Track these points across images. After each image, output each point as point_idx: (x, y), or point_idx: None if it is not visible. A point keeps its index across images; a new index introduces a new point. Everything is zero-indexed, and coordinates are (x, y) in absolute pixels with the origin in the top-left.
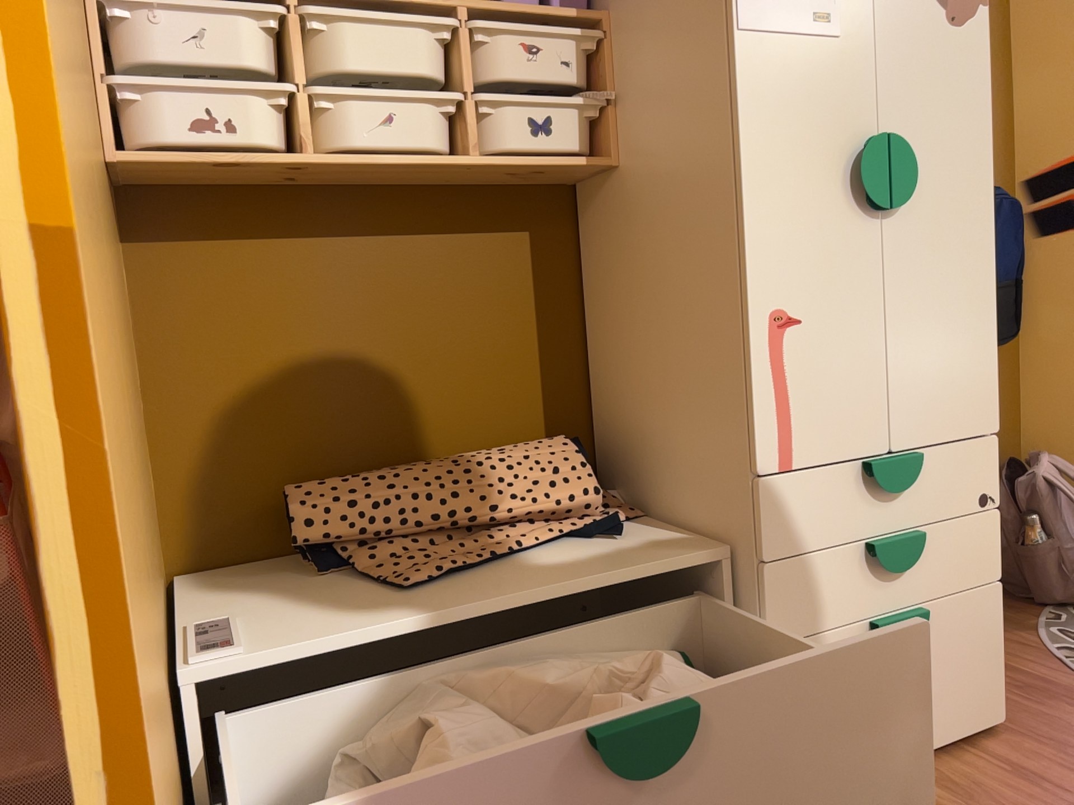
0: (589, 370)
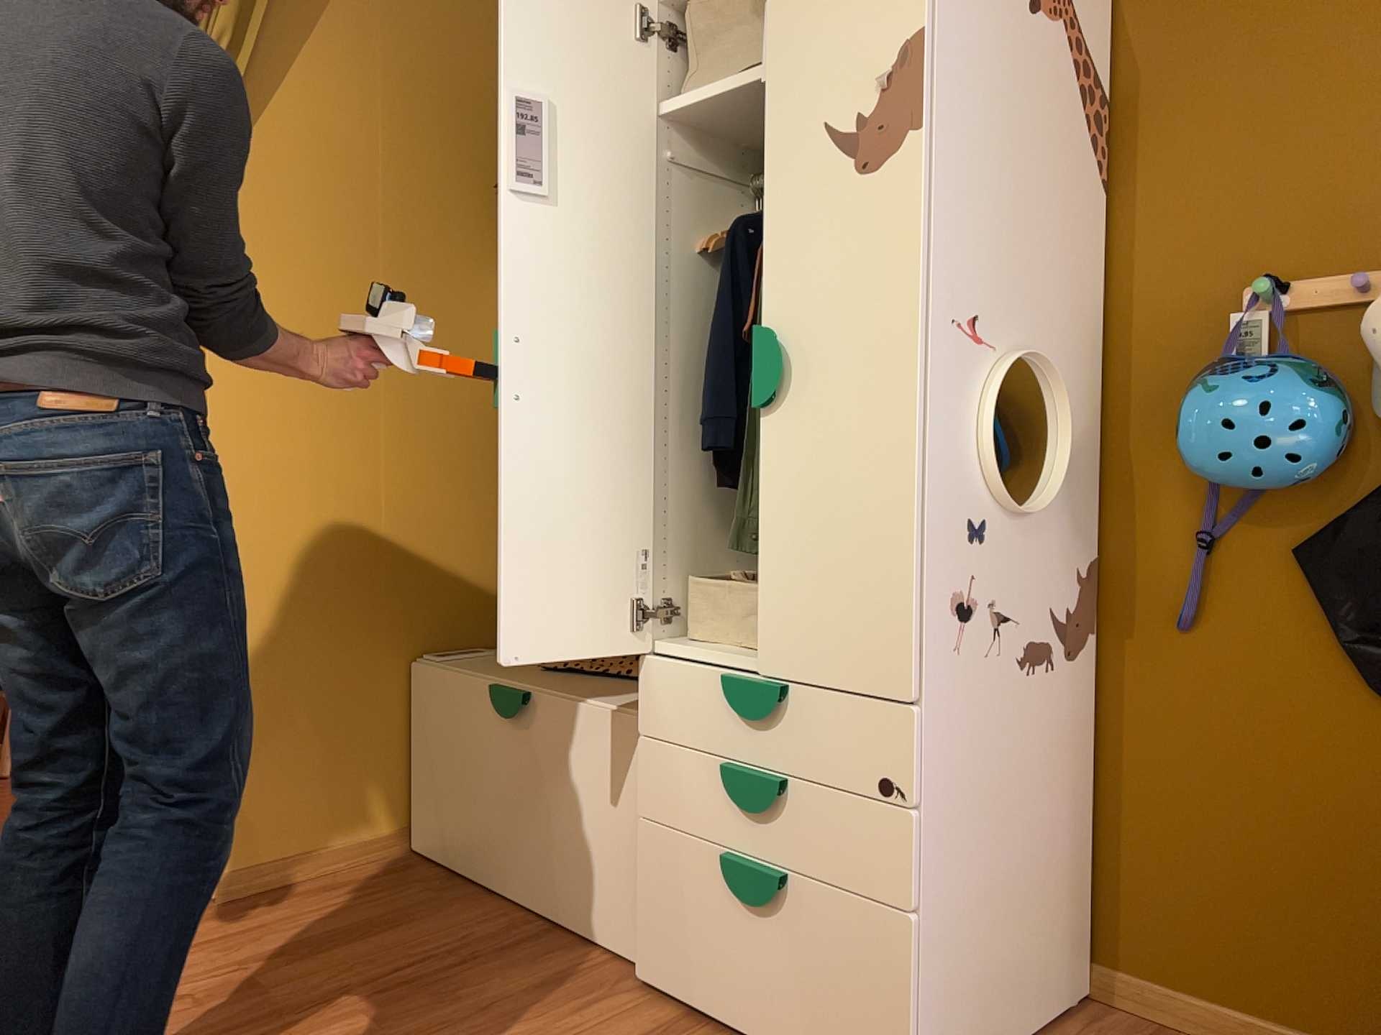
0: None
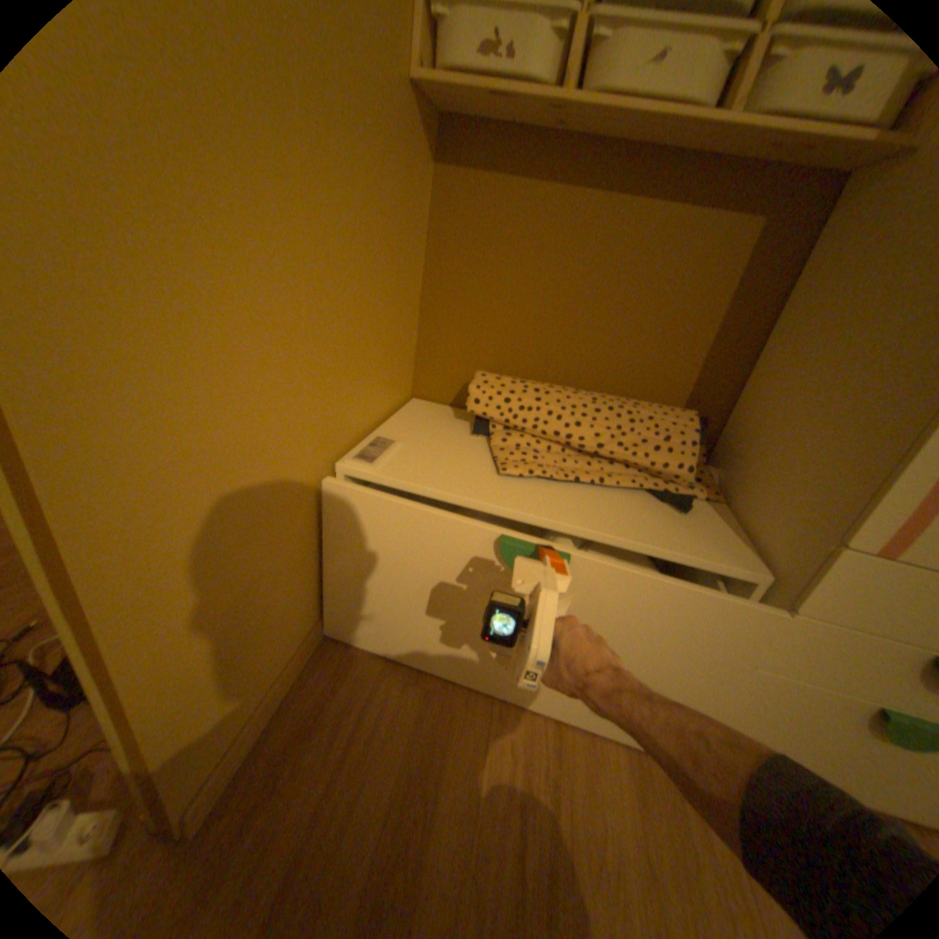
0: (751, 367)
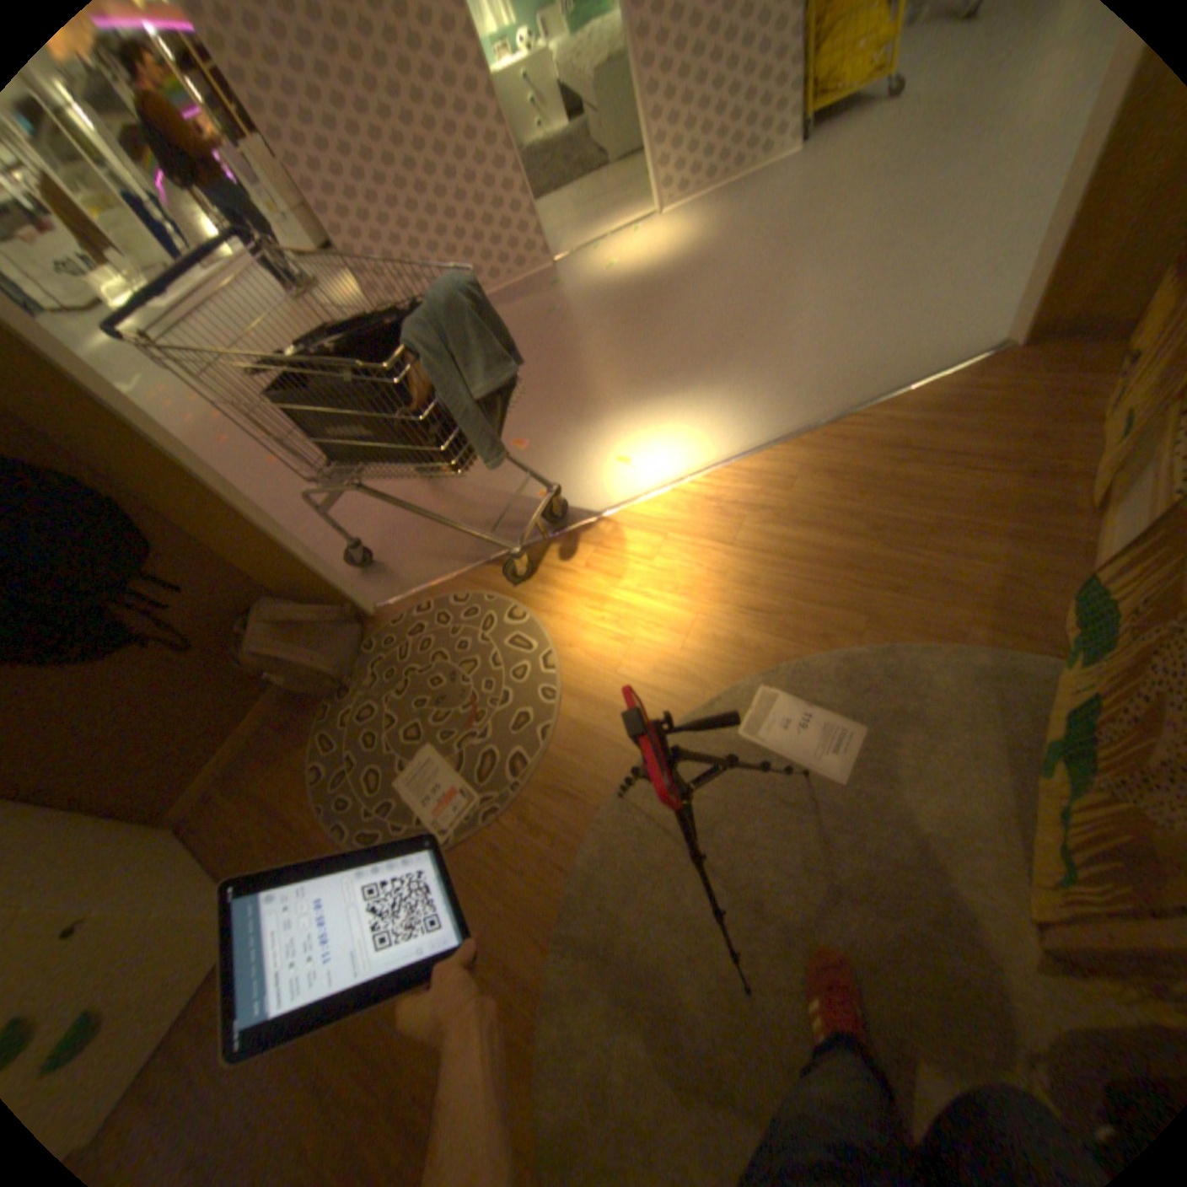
0: None
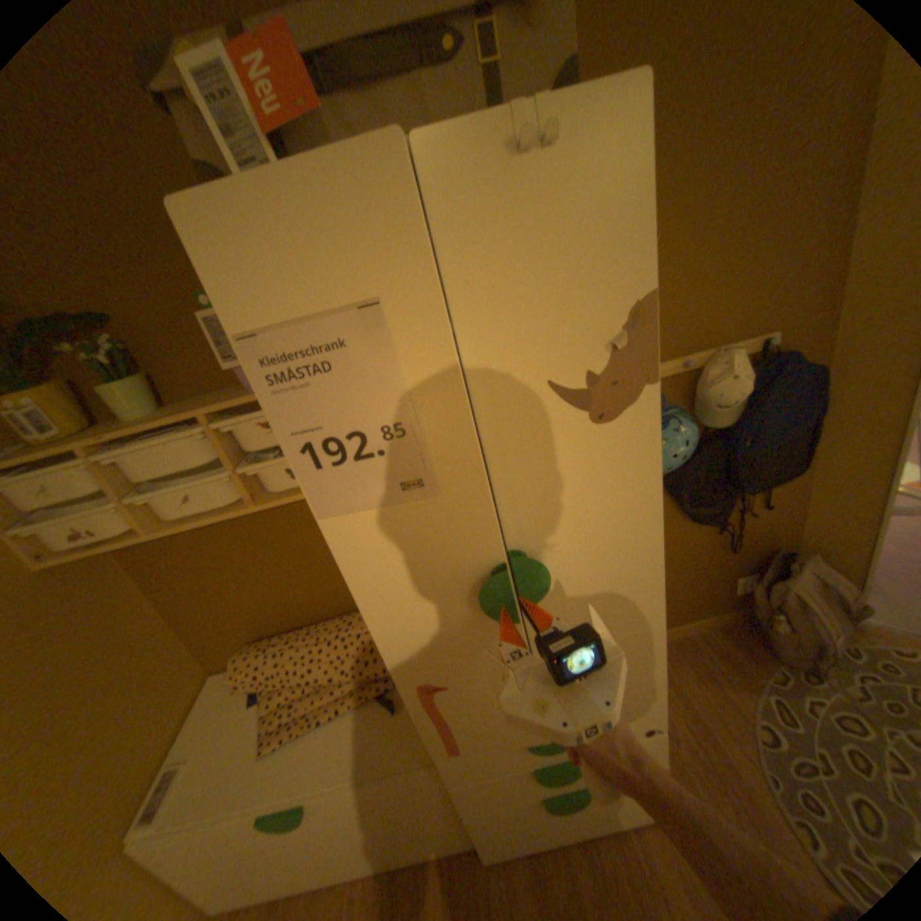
0: None
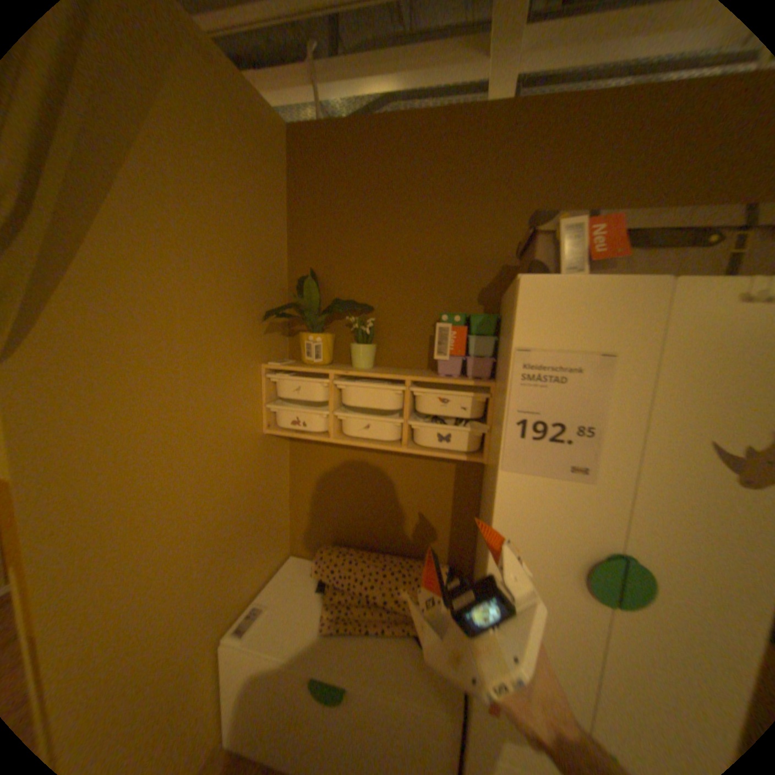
0: (476, 538)
